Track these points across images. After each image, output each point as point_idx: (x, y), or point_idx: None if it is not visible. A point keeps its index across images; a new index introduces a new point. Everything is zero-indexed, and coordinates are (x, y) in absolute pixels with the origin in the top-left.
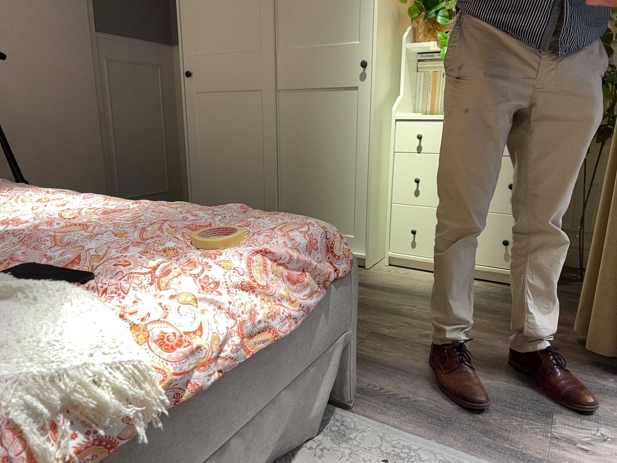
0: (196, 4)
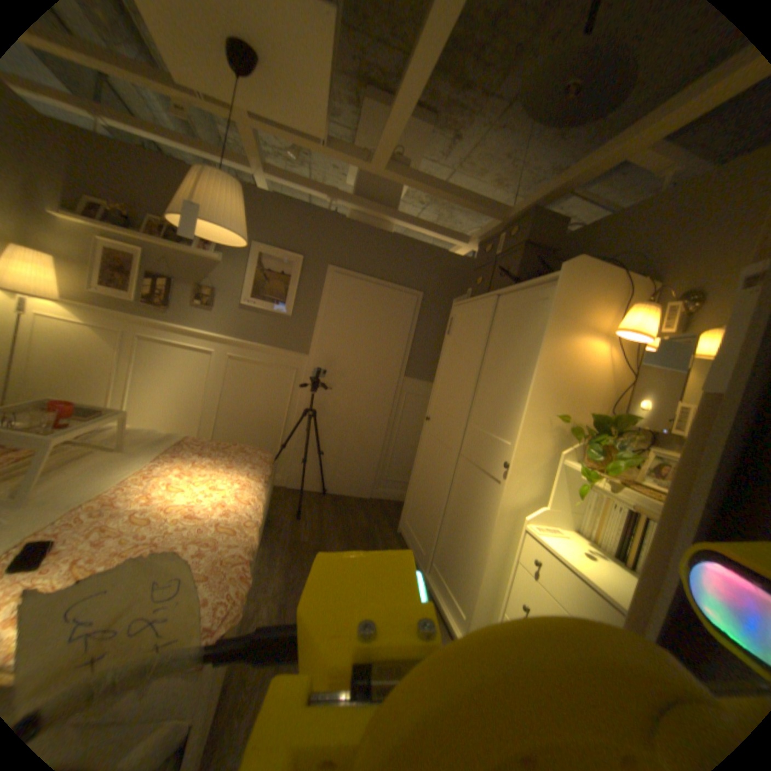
0: (443, 374)
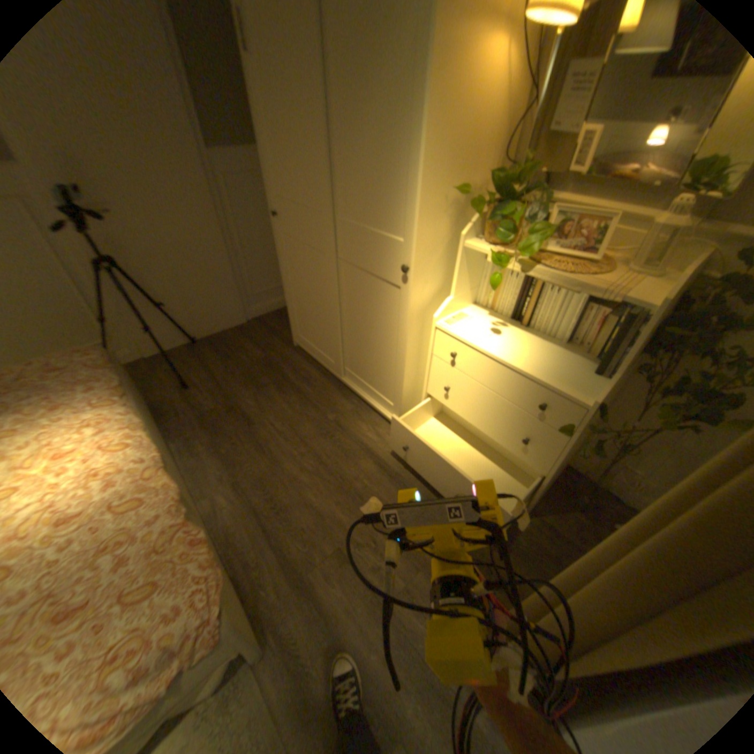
0: (268, 136)
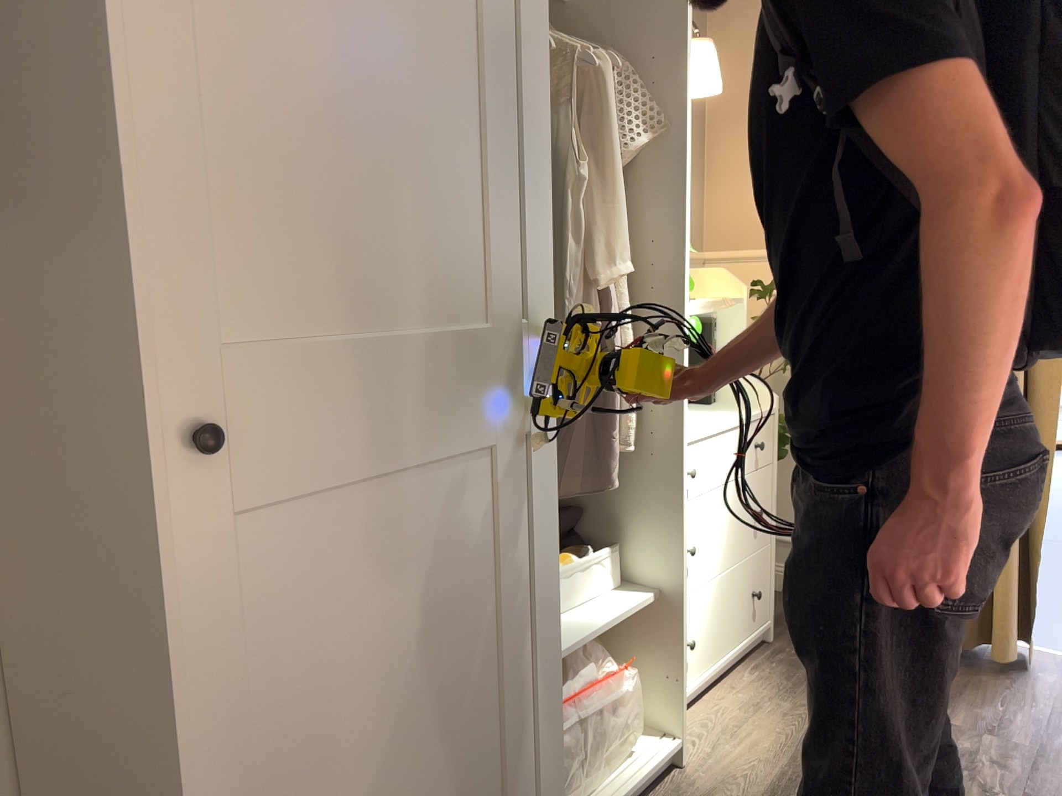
0: (223, 107)
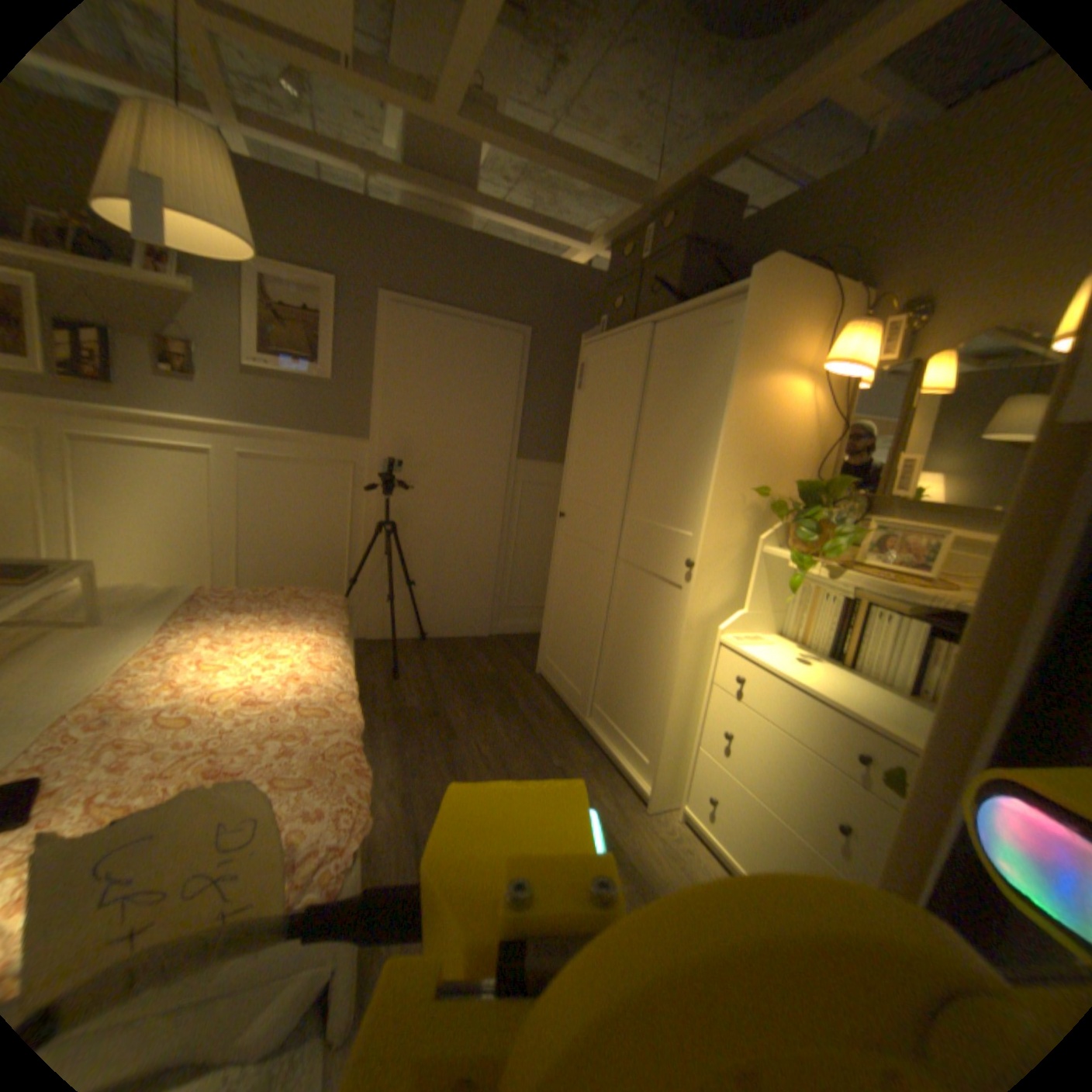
0: (578, 449)
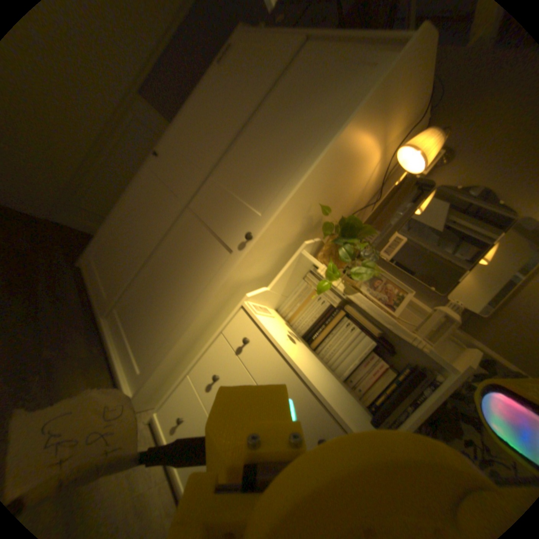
0: (192, 108)
